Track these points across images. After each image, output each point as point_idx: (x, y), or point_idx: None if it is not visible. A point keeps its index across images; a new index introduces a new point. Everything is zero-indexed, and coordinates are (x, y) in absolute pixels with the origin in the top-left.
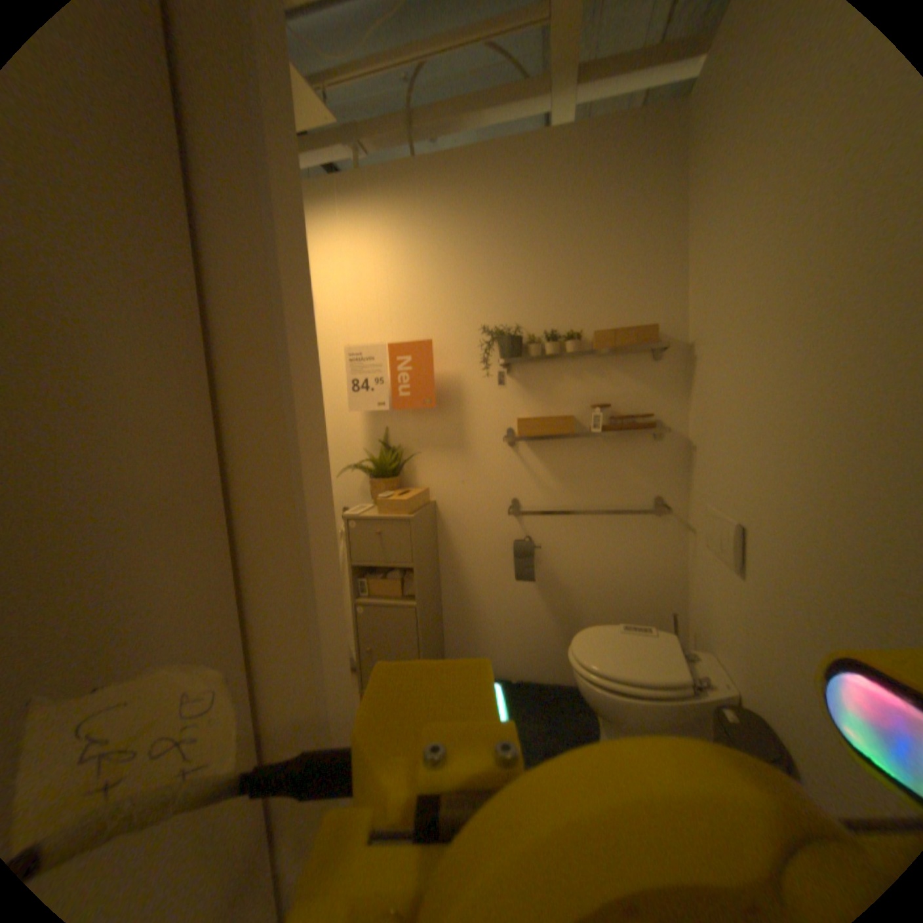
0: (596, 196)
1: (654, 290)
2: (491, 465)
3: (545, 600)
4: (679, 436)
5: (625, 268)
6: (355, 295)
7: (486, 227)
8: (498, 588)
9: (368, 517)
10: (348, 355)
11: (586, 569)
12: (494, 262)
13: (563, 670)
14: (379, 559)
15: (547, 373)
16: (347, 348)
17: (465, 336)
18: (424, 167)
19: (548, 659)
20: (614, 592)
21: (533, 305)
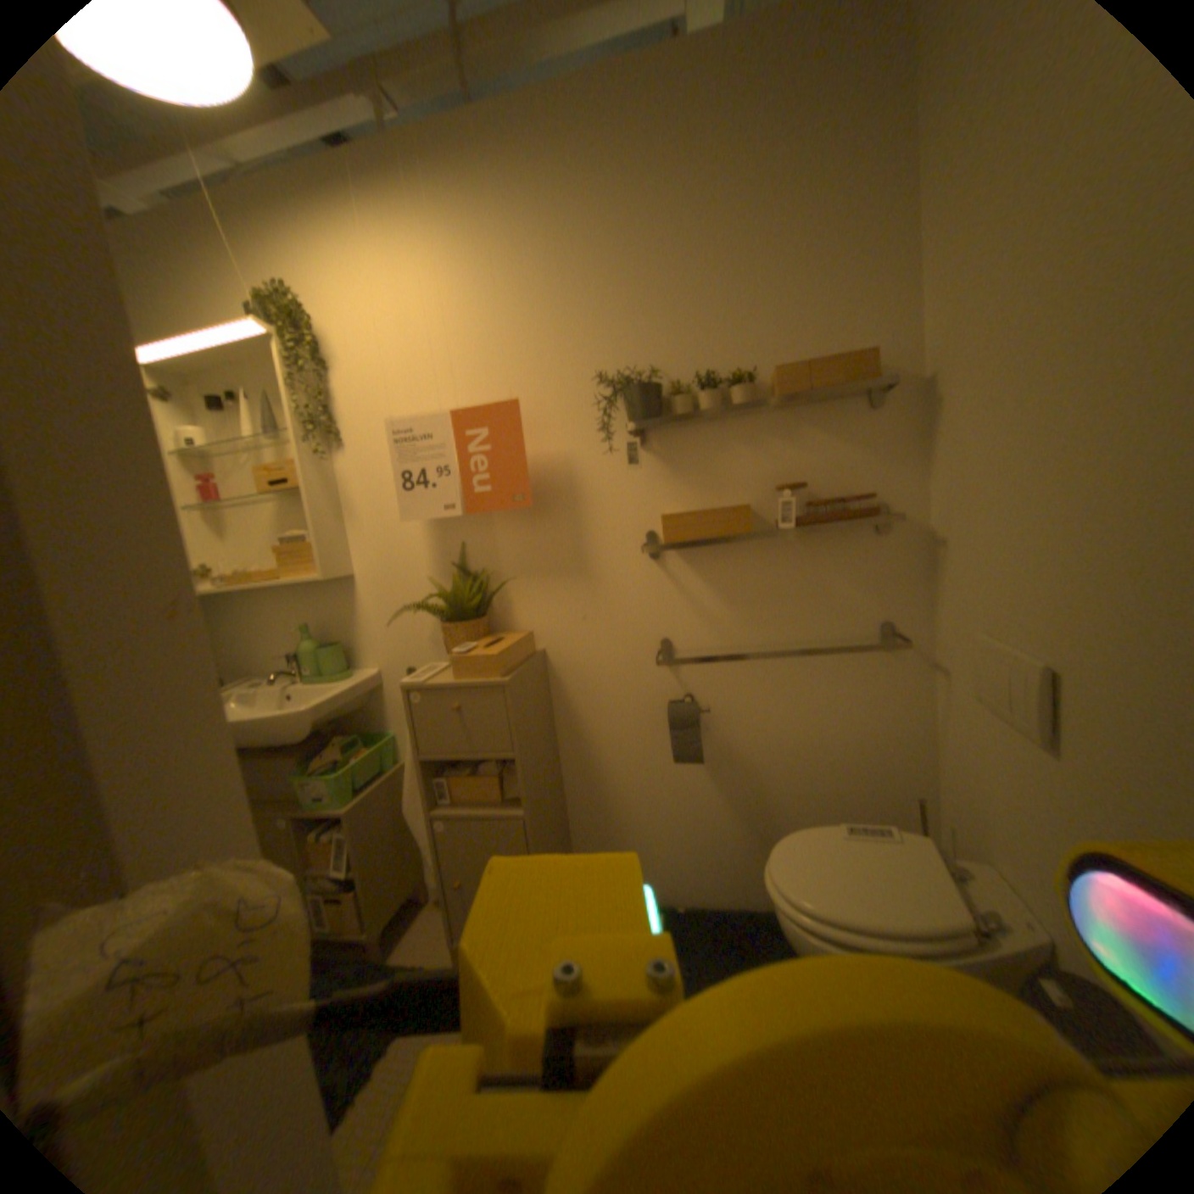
0: (766, 146)
1: (868, 294)
2: (627, 590)
3: (721, 787)
4: (916, 526)
5: (820, 262)
6: (397, 338)
7: (593, 212)
8: (648, 774)
9: (439, 685)
10: (391, 433)
11: (781, 738)
12: (610, 270)
13: (752, 889)
14: (461, 749)
15: (704, 442)
16: (389, 423)
17: (573, 391)
18: (488, 121)
19: (729, 874)
20: (825, 771)
21: (676, 334)
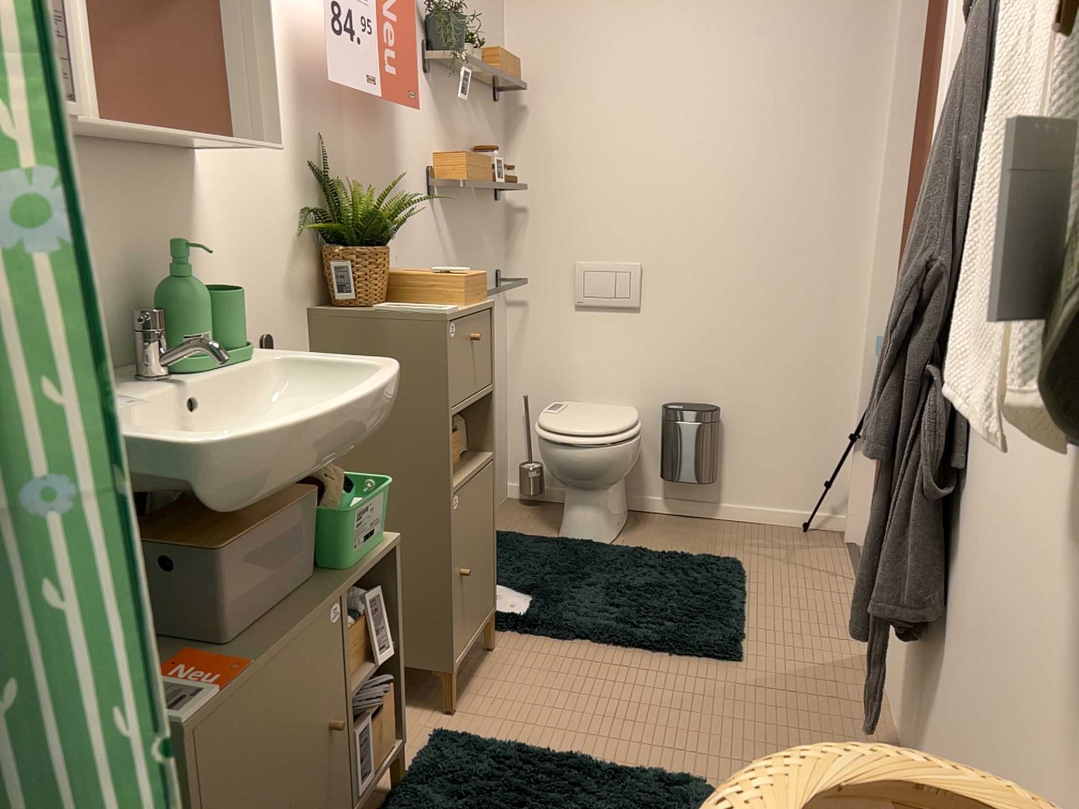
0: None
1: (493, 22)
2: (418, 231)
3: None
4: (502, 201)
5: None
6: None
7: None
8: None
9: (466, 311)
10: None
11: None
12: None
13: None
14: (471, 392)
15: (449, 95)
16: None
17: None
18: None
19: None
20: None
21: None
